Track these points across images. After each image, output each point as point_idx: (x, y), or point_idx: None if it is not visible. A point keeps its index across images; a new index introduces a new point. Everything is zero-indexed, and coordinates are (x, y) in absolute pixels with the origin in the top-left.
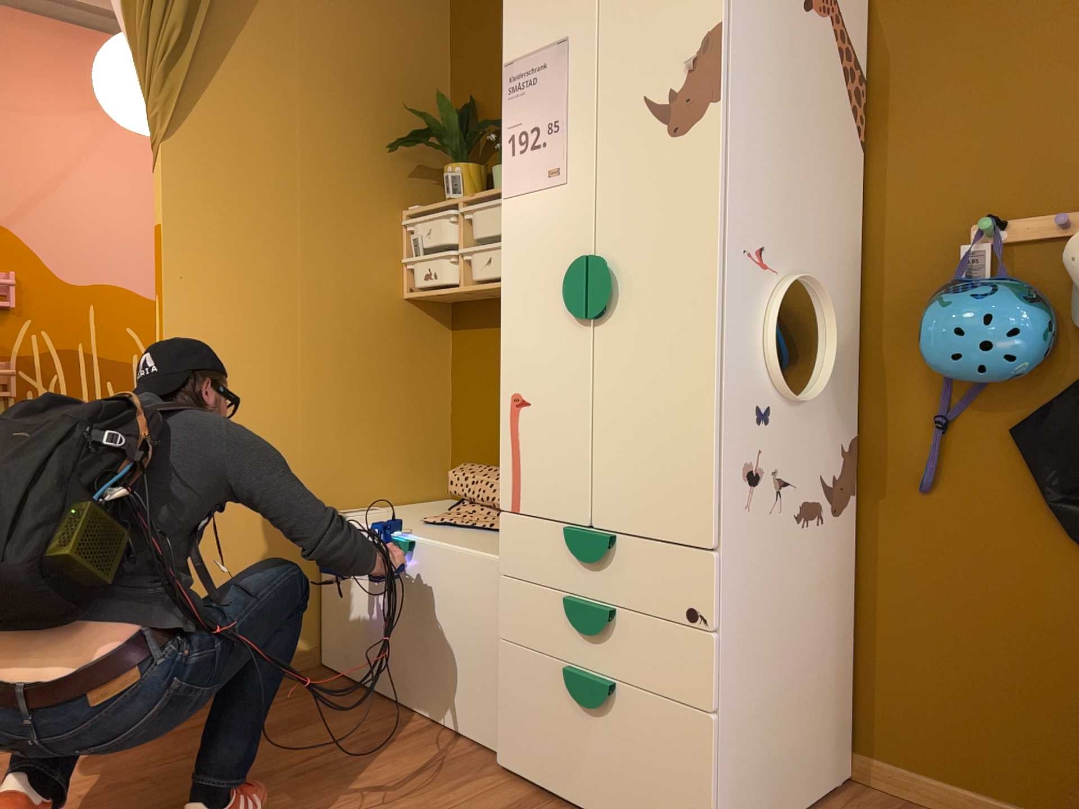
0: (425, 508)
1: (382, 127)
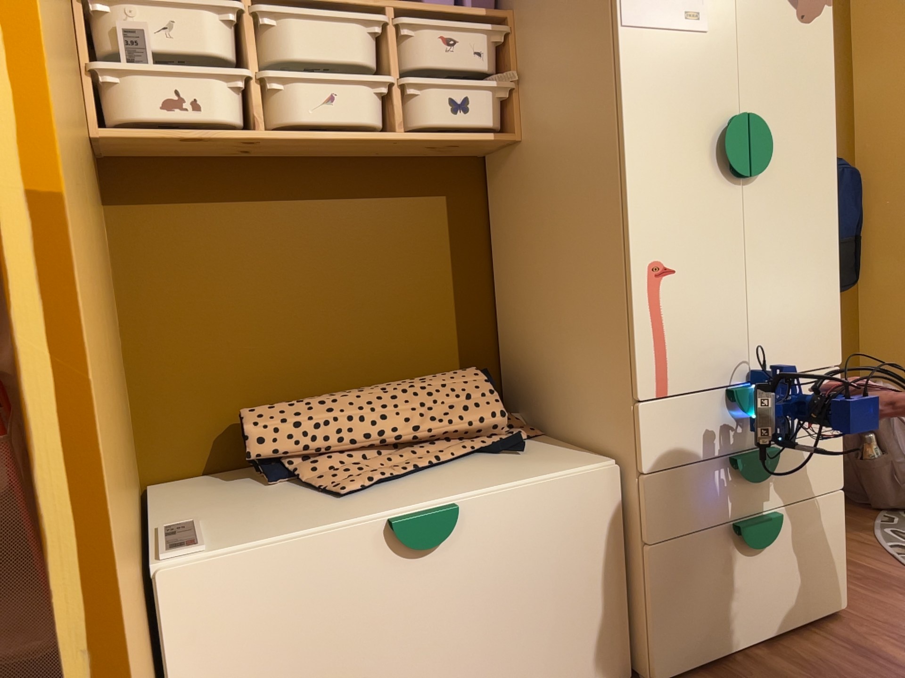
0: (209, 497)
1: None
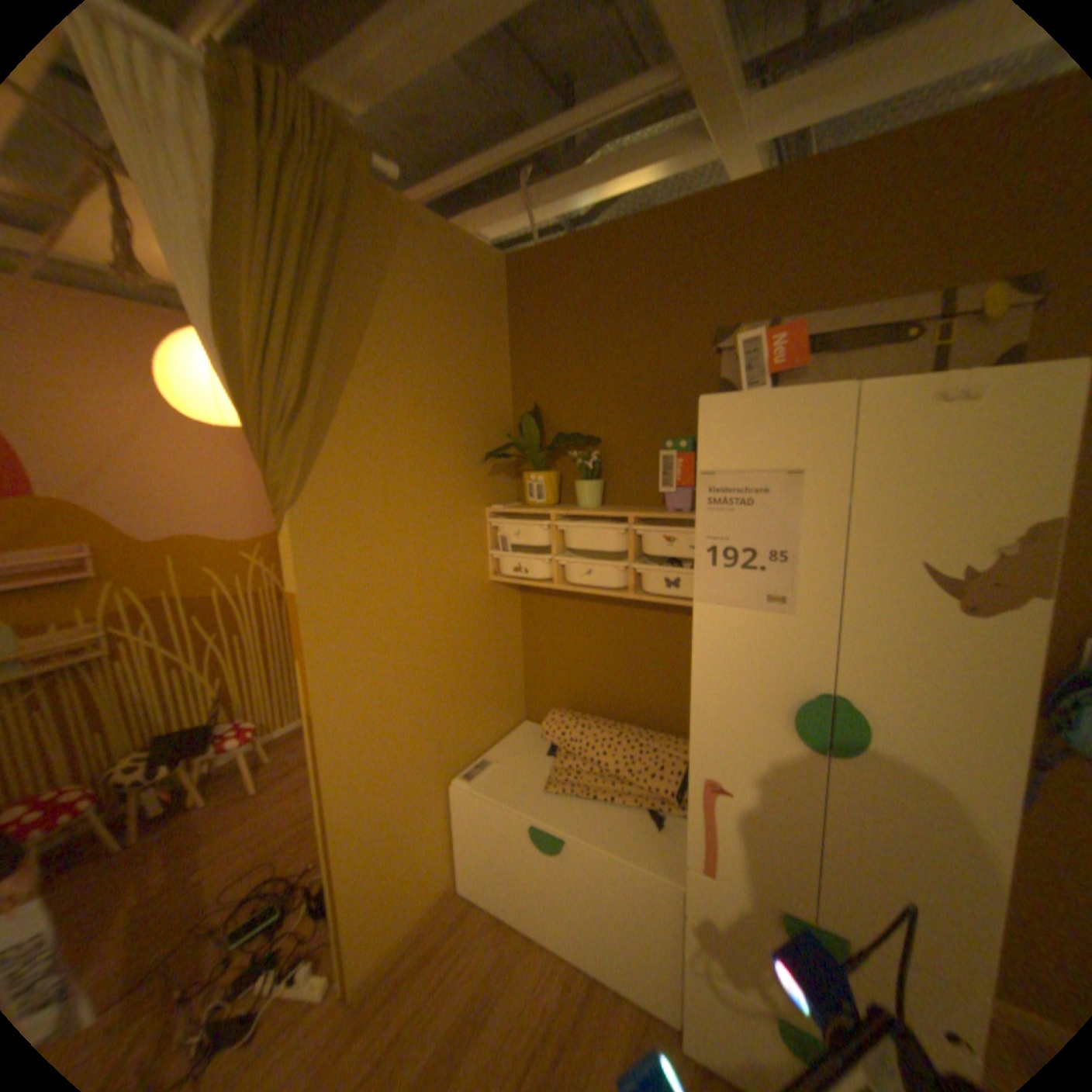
0: (525, 748)
1: (469, 439)
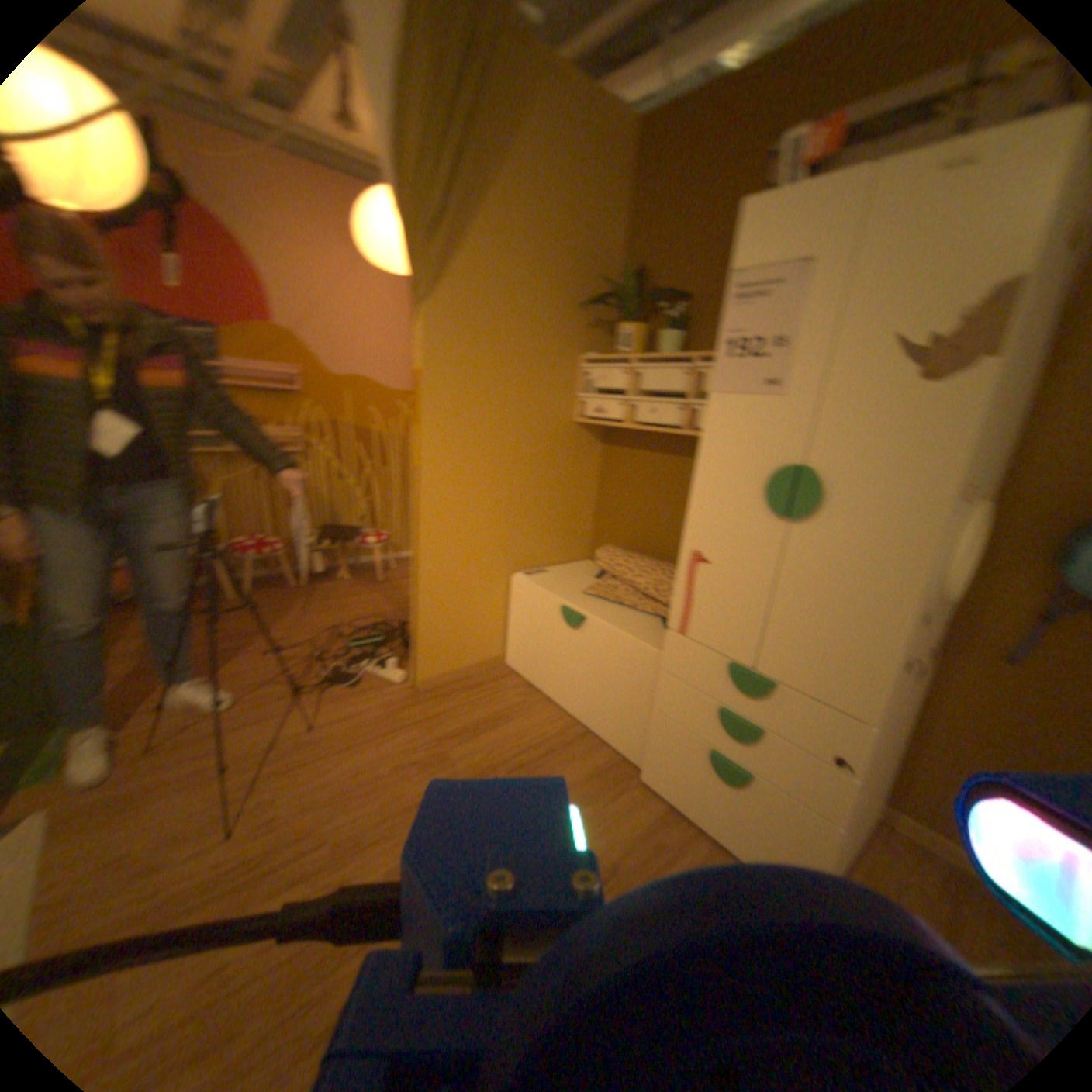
0: (576, 571)
1: (571, 285)
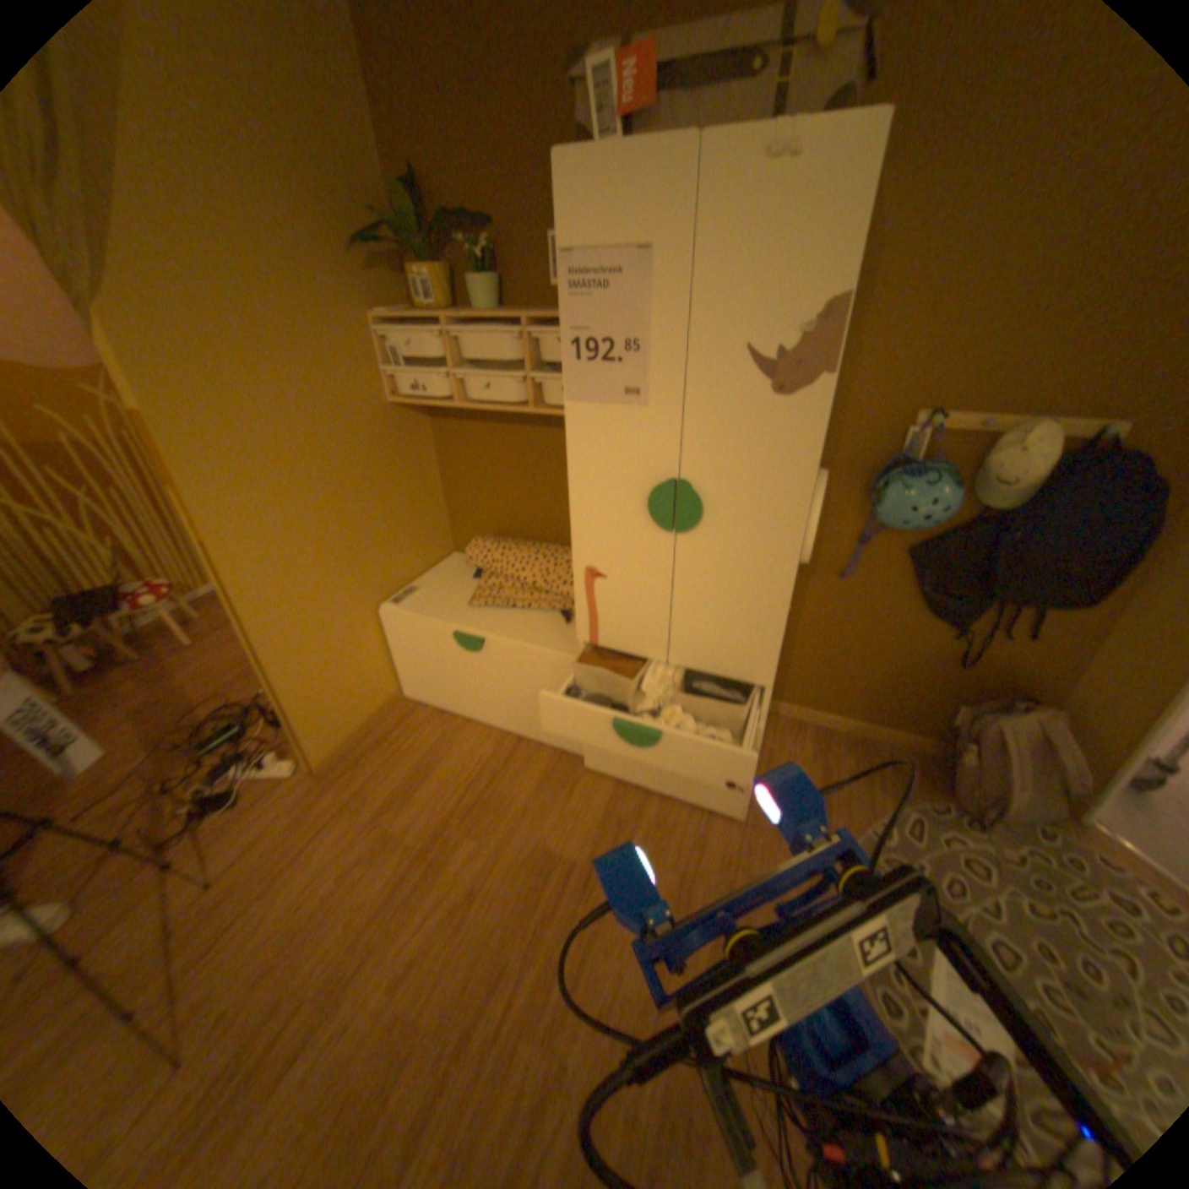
0: (451, 576)
1: (323, 216)
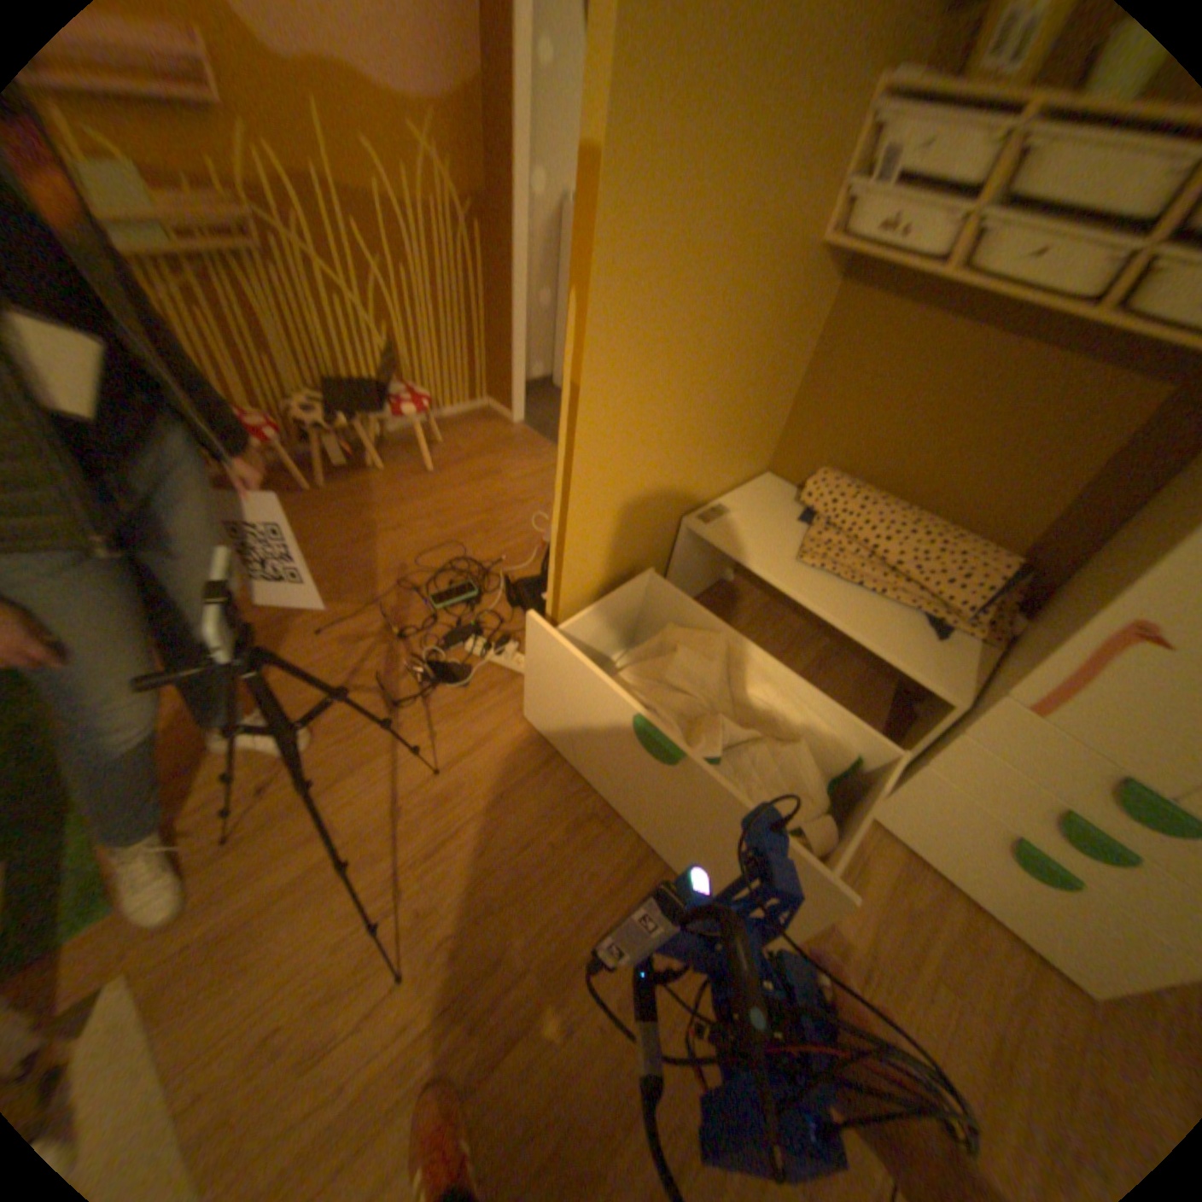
0: (768, 502)
1: None
